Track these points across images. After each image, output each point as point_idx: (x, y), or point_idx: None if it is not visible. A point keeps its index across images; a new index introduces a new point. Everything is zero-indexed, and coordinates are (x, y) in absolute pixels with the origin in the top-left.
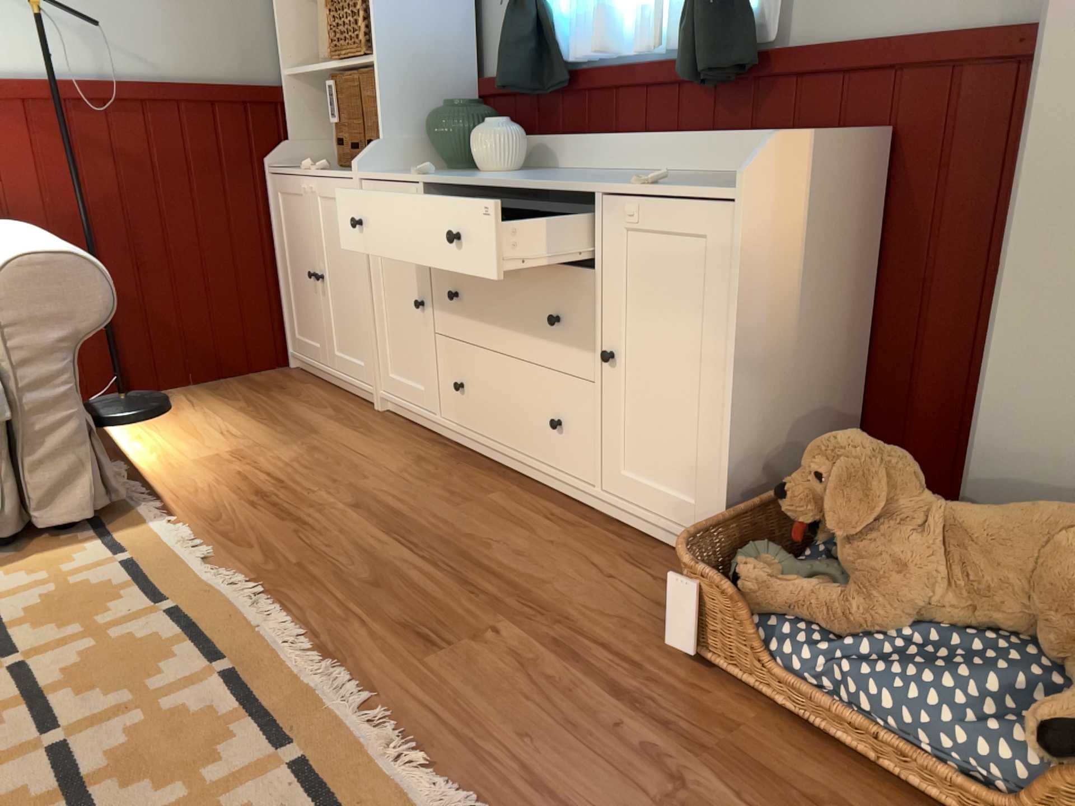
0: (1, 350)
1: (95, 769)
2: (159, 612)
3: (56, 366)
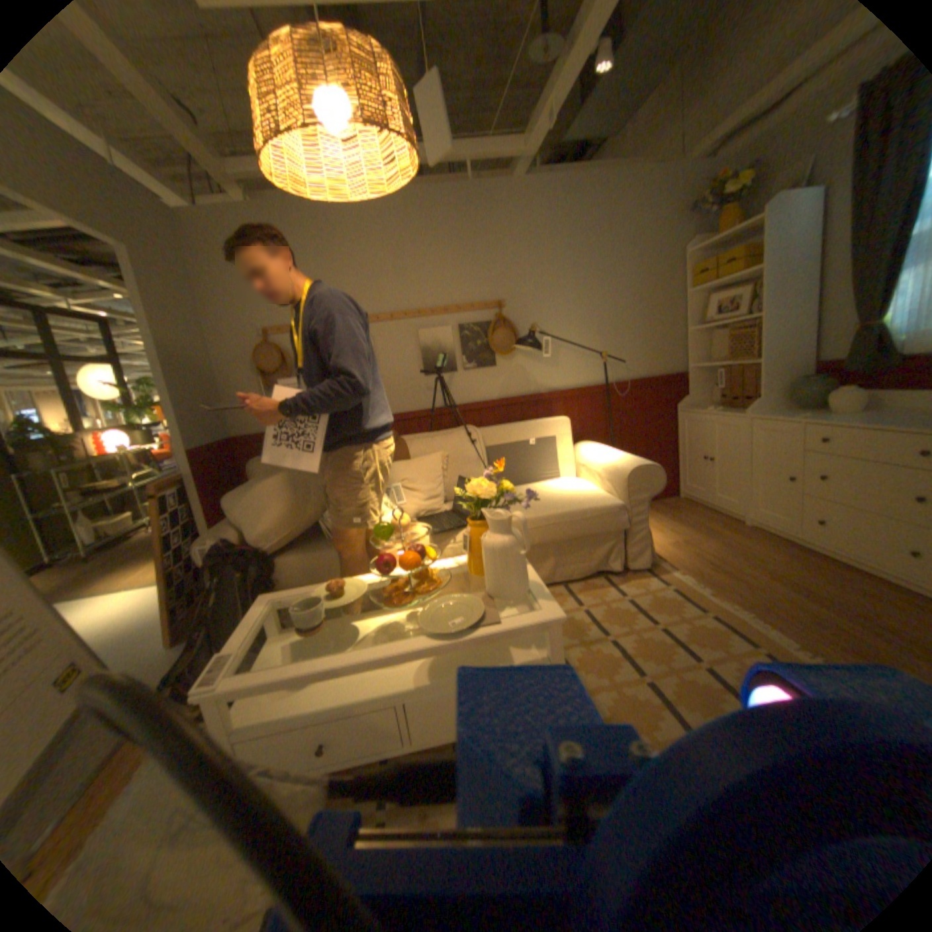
0: (625, 500)
1: (733, 684)
2: (709, 618)
3: (642, 507)
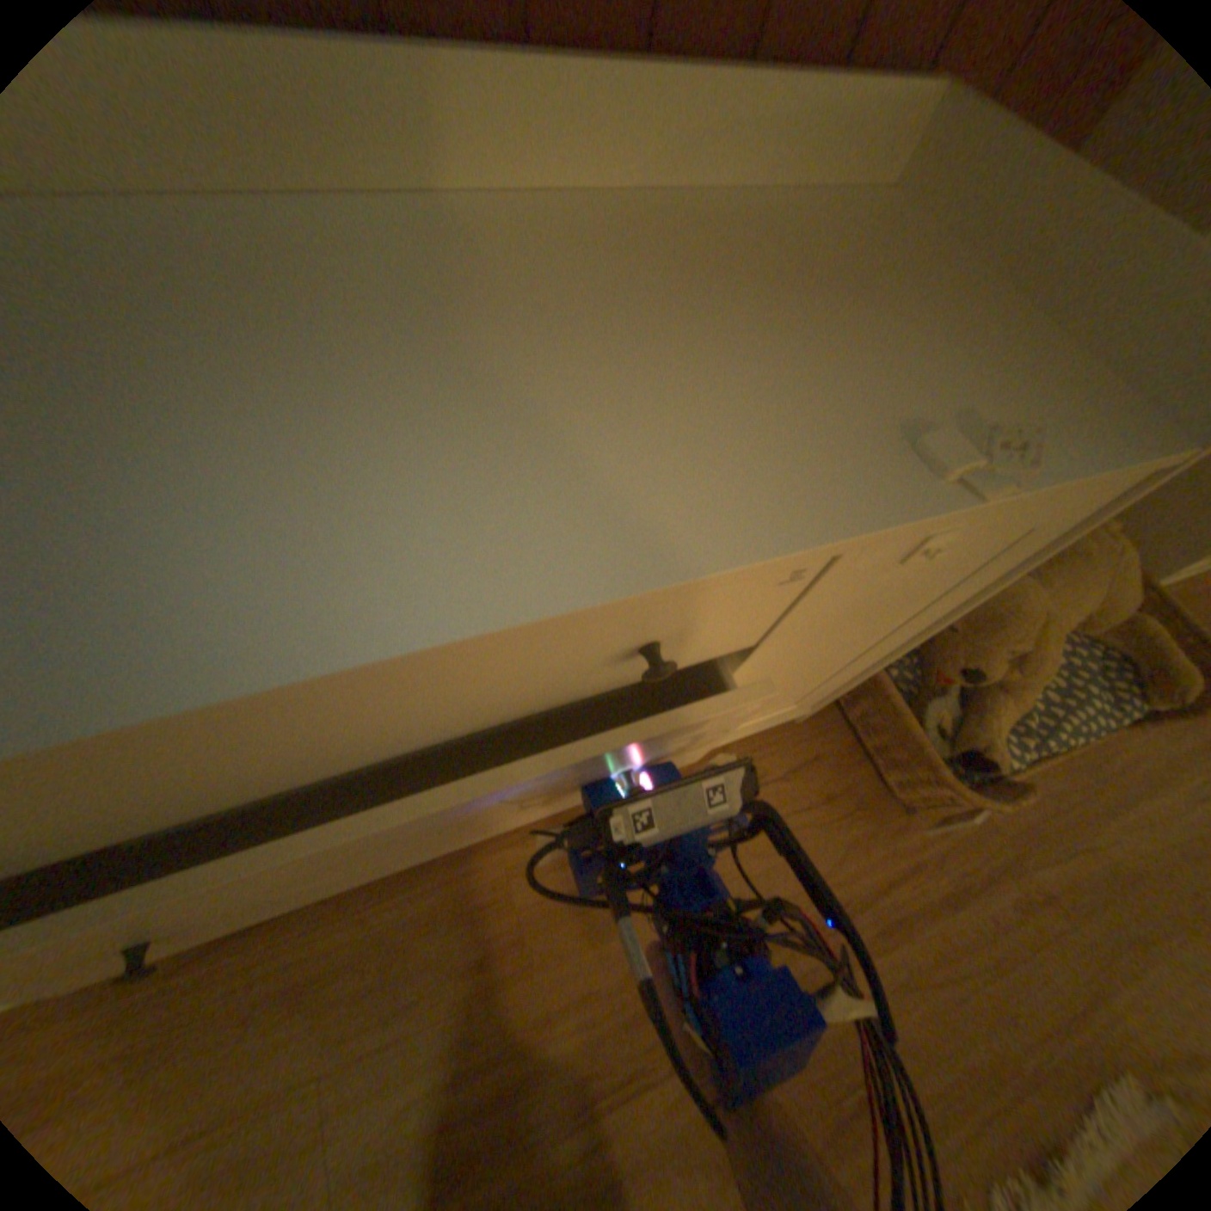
0: None
1: None
2: None
3: None
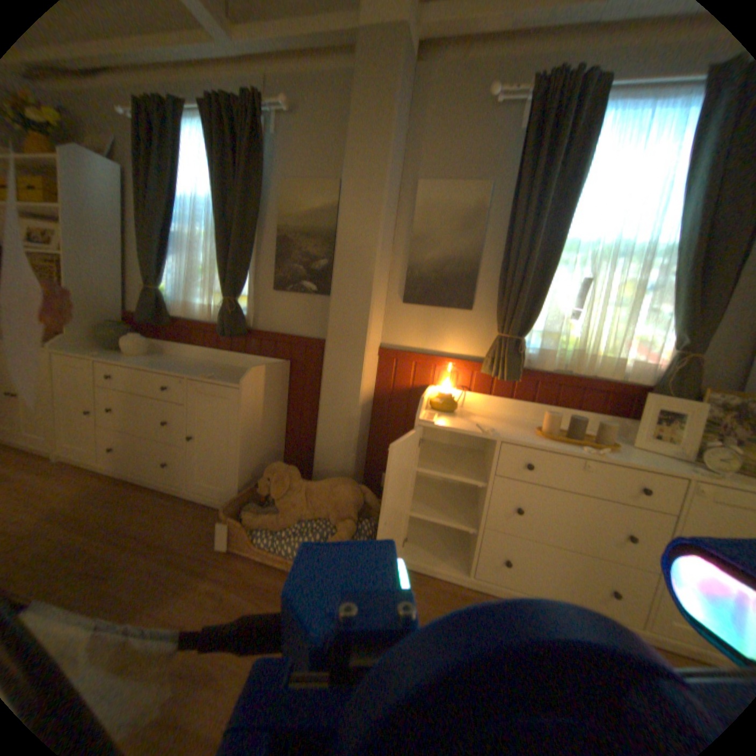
0: None
1: None
2: None
3: None
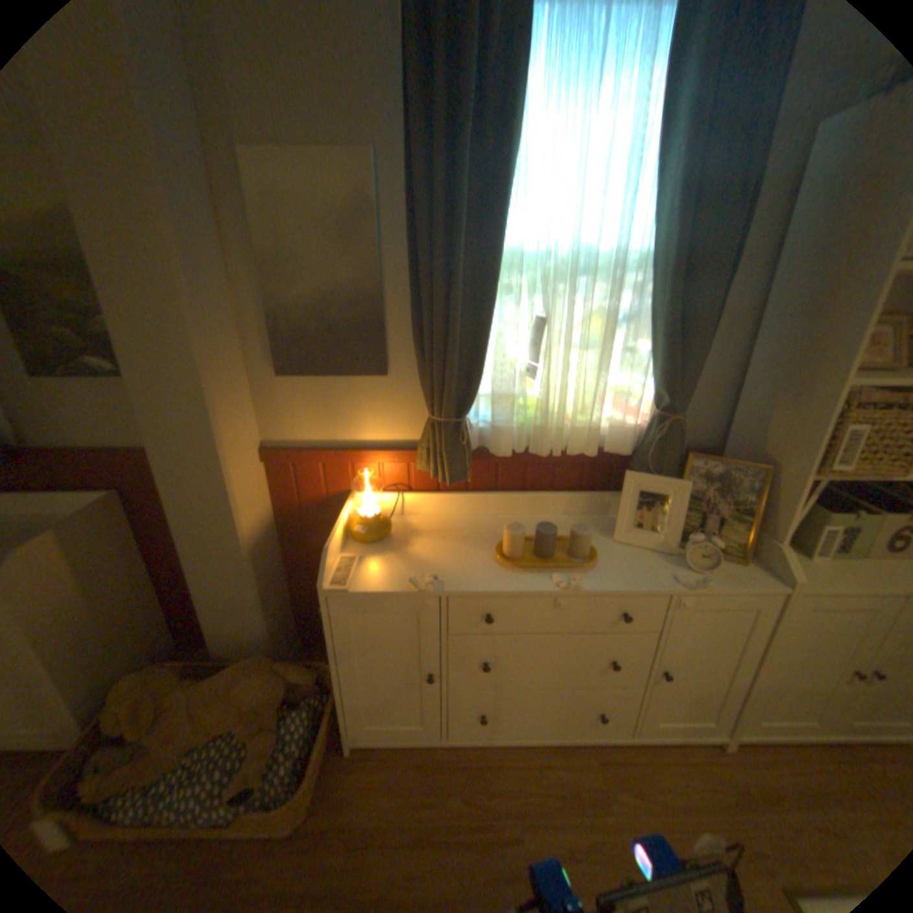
0: None
1: None
2: None
3: None
